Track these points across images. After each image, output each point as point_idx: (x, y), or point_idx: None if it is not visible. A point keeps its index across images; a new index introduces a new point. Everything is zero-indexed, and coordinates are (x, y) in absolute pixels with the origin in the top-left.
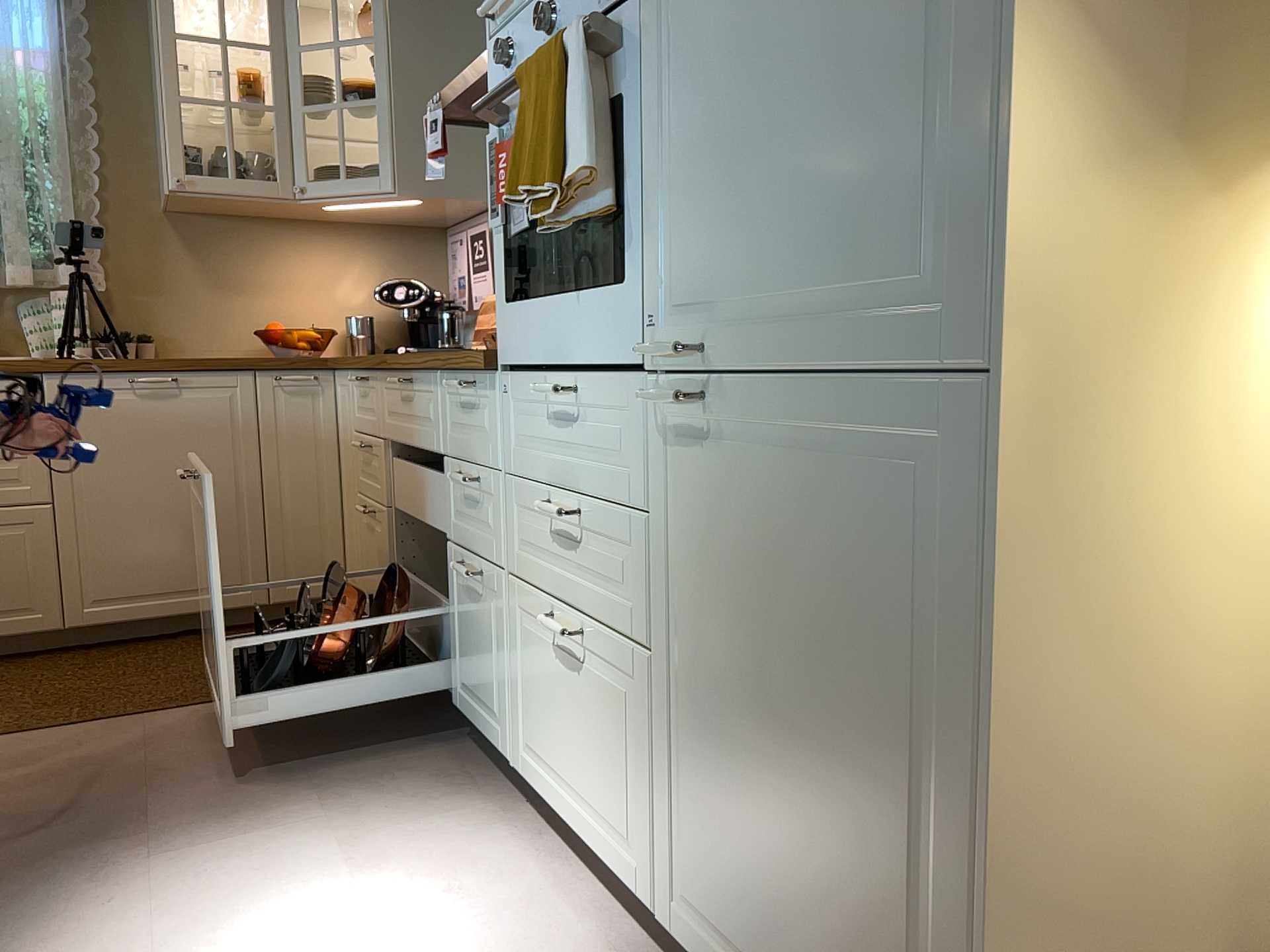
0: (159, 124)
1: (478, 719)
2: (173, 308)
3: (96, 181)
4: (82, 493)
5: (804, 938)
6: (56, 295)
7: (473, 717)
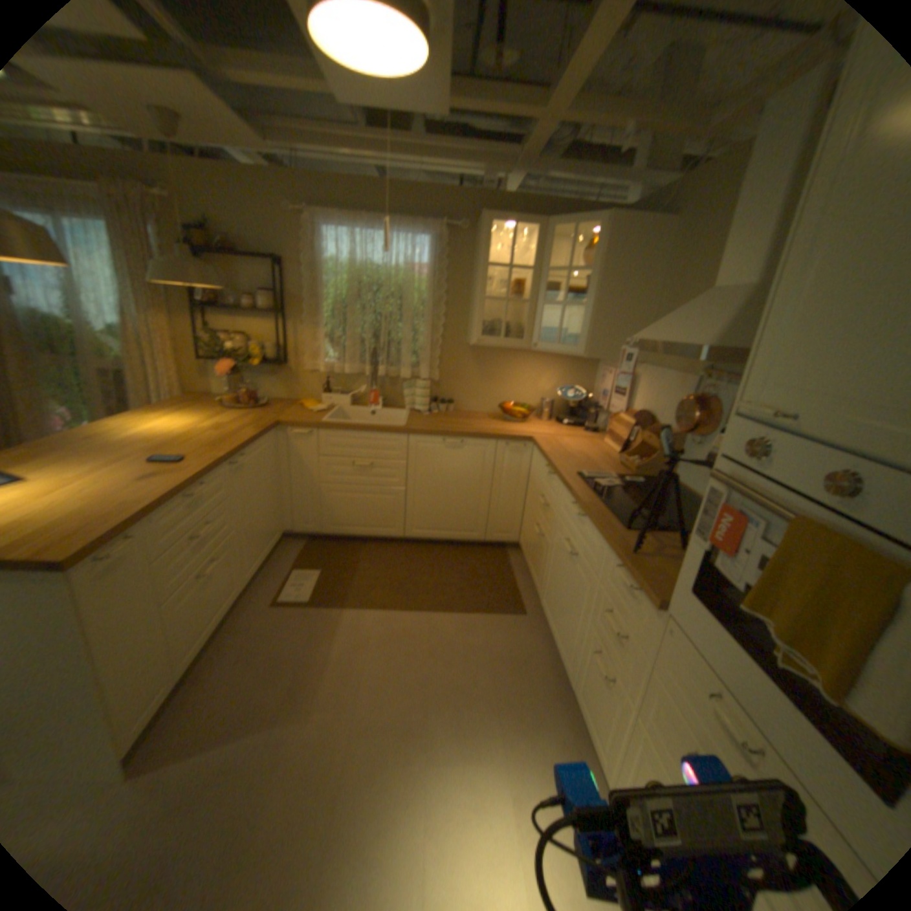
0: (472, 301)
1: (590, 727)
2: (464, 388)
3: (441, 329)
4: (418, 484)
5: None
6: (418, 382)
7: (587, 721)
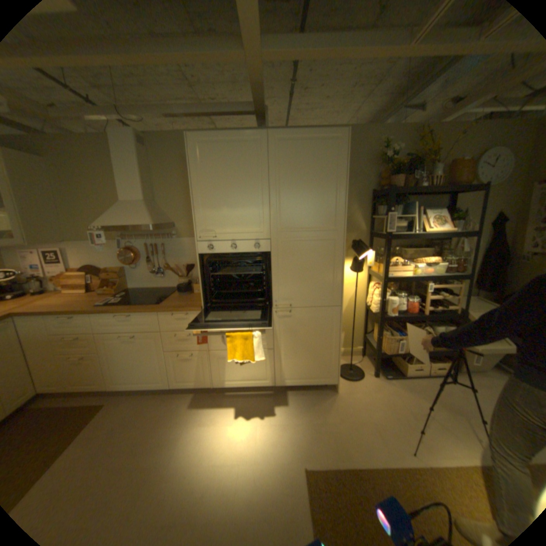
0: None
1: (187, 386)
2: None
3: None
4: None
5: (309, 369)
6: None
7: (184, 386)
